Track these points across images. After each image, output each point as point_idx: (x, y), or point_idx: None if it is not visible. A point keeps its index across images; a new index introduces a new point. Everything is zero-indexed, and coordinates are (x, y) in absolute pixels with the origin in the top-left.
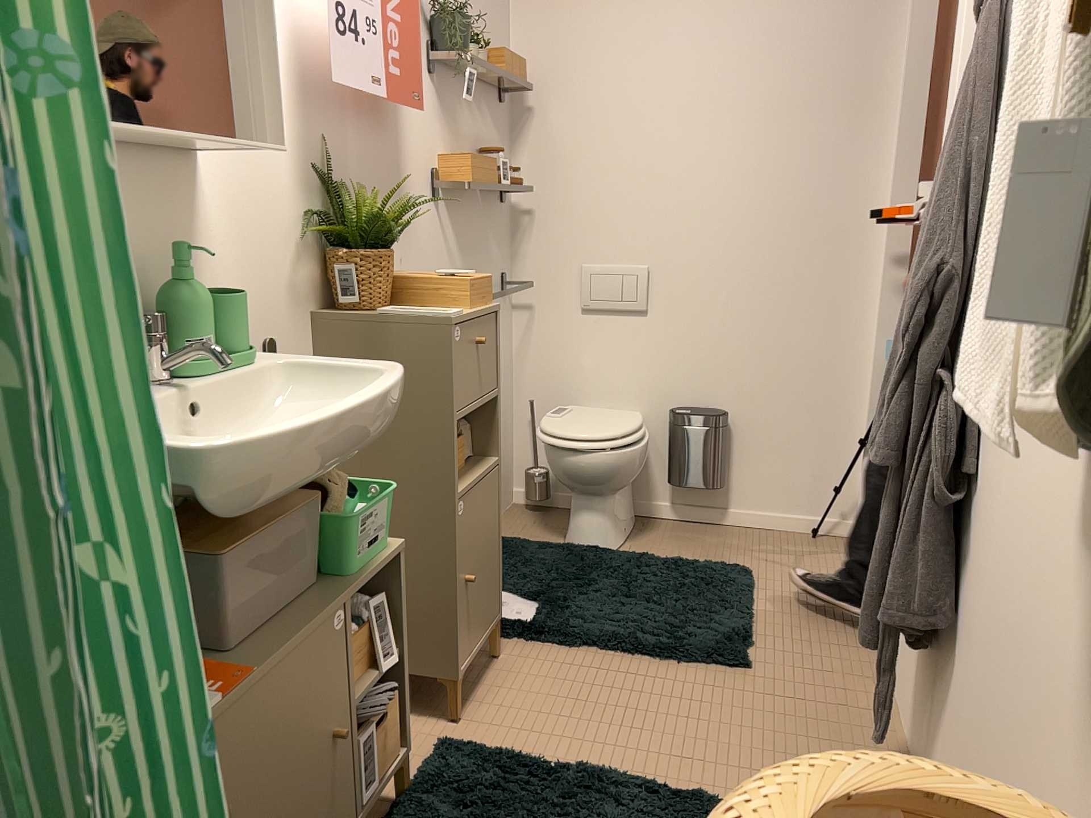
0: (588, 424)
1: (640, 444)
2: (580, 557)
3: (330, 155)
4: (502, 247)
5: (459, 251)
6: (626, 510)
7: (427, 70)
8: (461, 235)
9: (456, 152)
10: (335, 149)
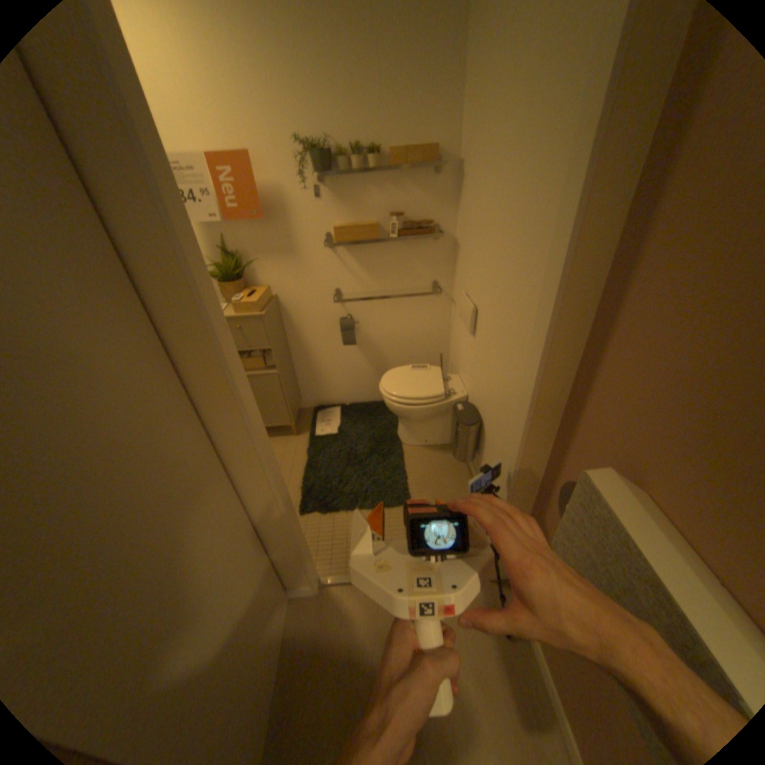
0: (405, 380)
1: (409, 406)
2: (384, 433)
3: (222, 240)
4: (432, 265)
5: (361, 270)
6: (431, 433)
7: (312, 178)
8: (365, 262)
9: (356, 217)
10: (227, 236)
